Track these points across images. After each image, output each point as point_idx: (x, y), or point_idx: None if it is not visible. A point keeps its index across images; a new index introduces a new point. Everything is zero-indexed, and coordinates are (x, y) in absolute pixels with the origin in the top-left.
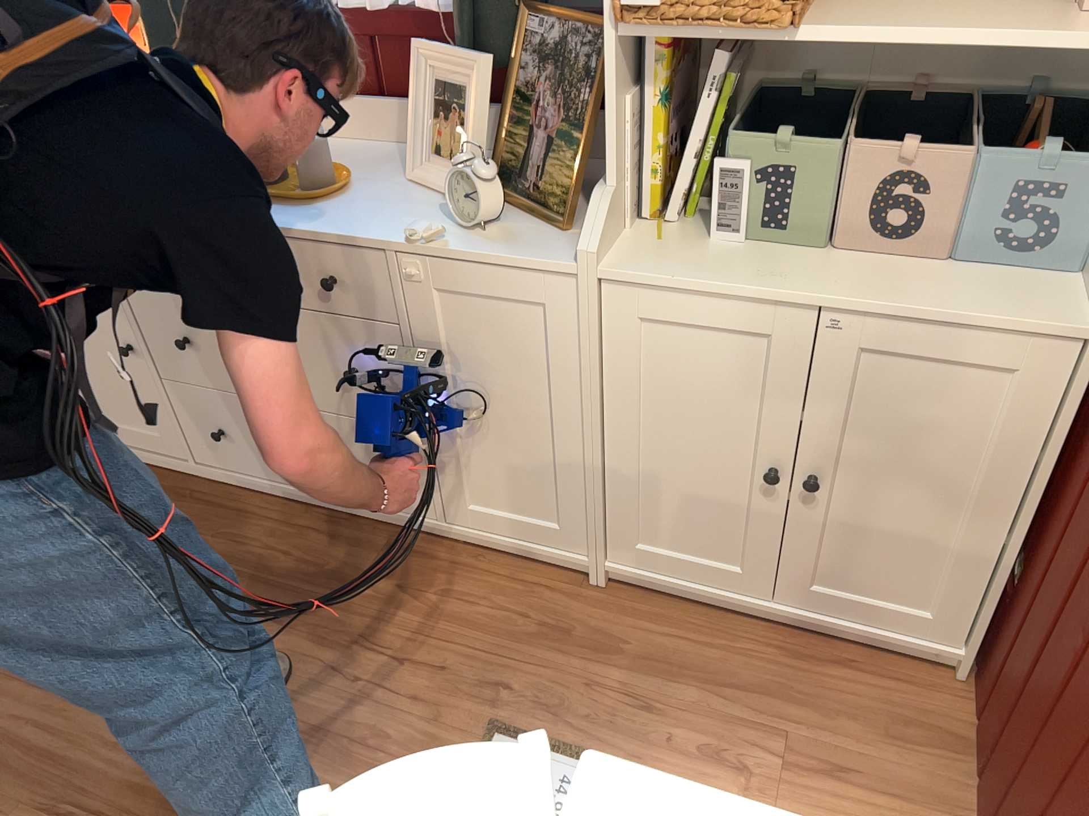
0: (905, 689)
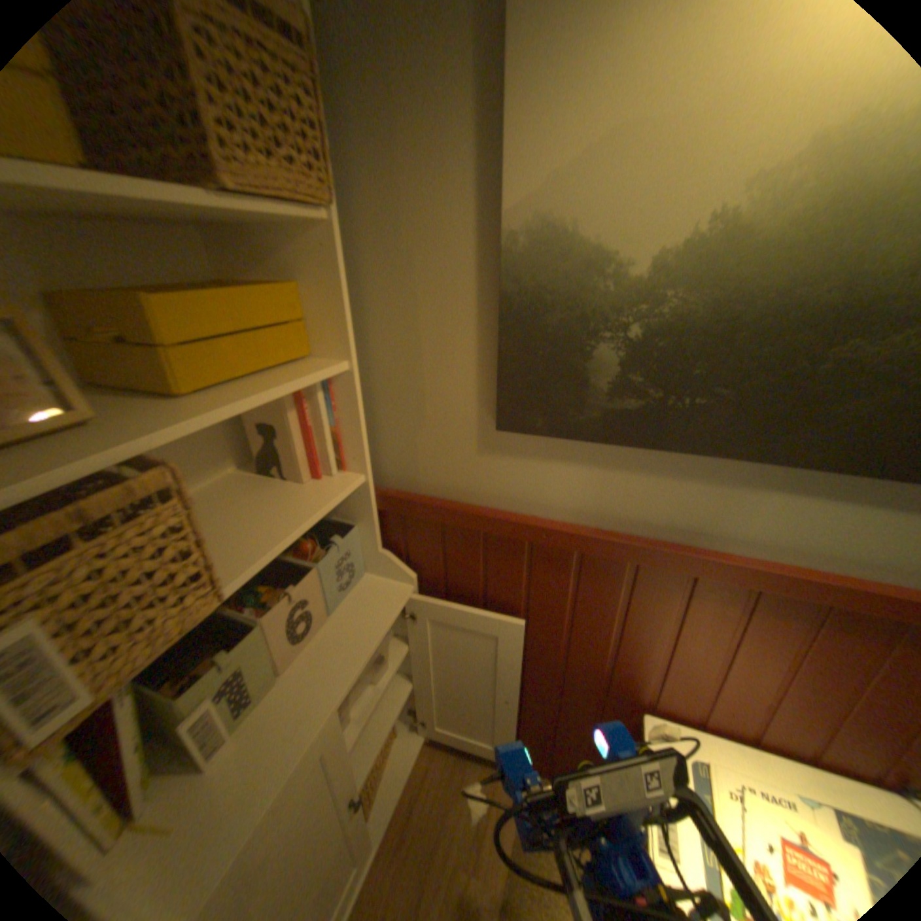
0: (436, 770)
